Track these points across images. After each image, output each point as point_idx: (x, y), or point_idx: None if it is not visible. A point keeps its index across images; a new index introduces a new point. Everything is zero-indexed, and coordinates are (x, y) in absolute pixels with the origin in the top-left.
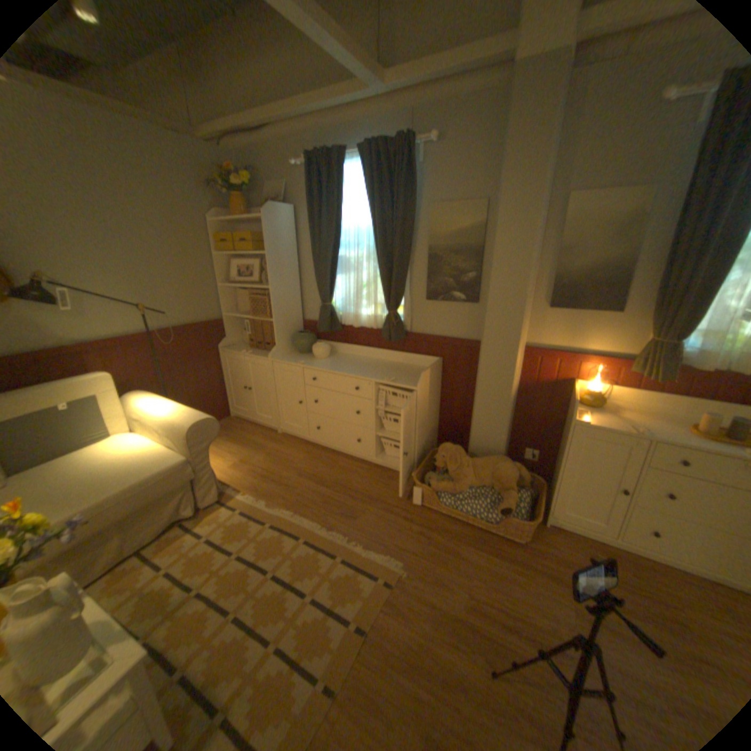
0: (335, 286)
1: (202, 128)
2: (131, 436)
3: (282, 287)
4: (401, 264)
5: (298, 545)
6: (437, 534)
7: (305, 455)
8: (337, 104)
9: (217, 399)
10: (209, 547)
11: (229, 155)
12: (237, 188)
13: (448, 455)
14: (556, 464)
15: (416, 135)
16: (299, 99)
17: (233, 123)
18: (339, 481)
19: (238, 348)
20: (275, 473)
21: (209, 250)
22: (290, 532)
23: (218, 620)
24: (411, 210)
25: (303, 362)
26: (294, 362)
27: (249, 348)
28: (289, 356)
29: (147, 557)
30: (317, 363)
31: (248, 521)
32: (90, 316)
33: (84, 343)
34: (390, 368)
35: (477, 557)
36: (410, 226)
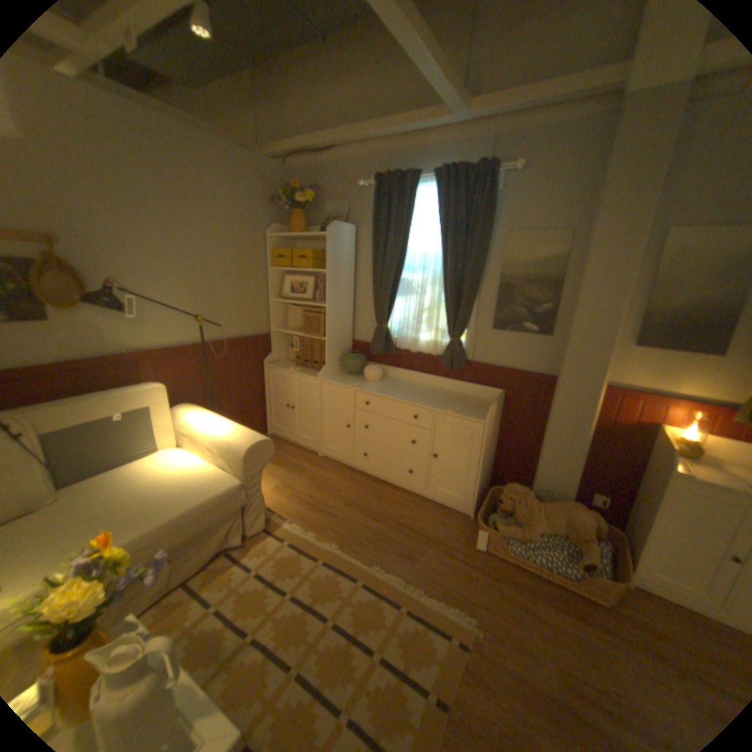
0: (393, 309)
1: (268, 146)
2: (182, 453)
3: (338, 306)
4: (471, 291)
5: (357, 588)
6: (508, 587)
7: (350, 483)
8: (414, 129)
9: (256, 415)
10: (260, 583)
11: (292, 173)
12: (300, 206)
13: (517, 498)
14: (633, 515)
15: (501, 163)
16: (375, 123)
17: (302, 143)
18: (391, 515)
19: (283, 365)
20: (321, 501)
21: (265, 265)
22: (346, 572)
23: (281, 676)
24: (487, 237)
25: (357, 385)
26: (346, 383)
27: (295, 365)
28: (338, 377)
29: (195, 590)
30: (370, 387)
31: (300, 555)
32: (150, 325)
33: (141, 352)
34: (448, 397)
35: (559, 619)
36: (484, 253)
